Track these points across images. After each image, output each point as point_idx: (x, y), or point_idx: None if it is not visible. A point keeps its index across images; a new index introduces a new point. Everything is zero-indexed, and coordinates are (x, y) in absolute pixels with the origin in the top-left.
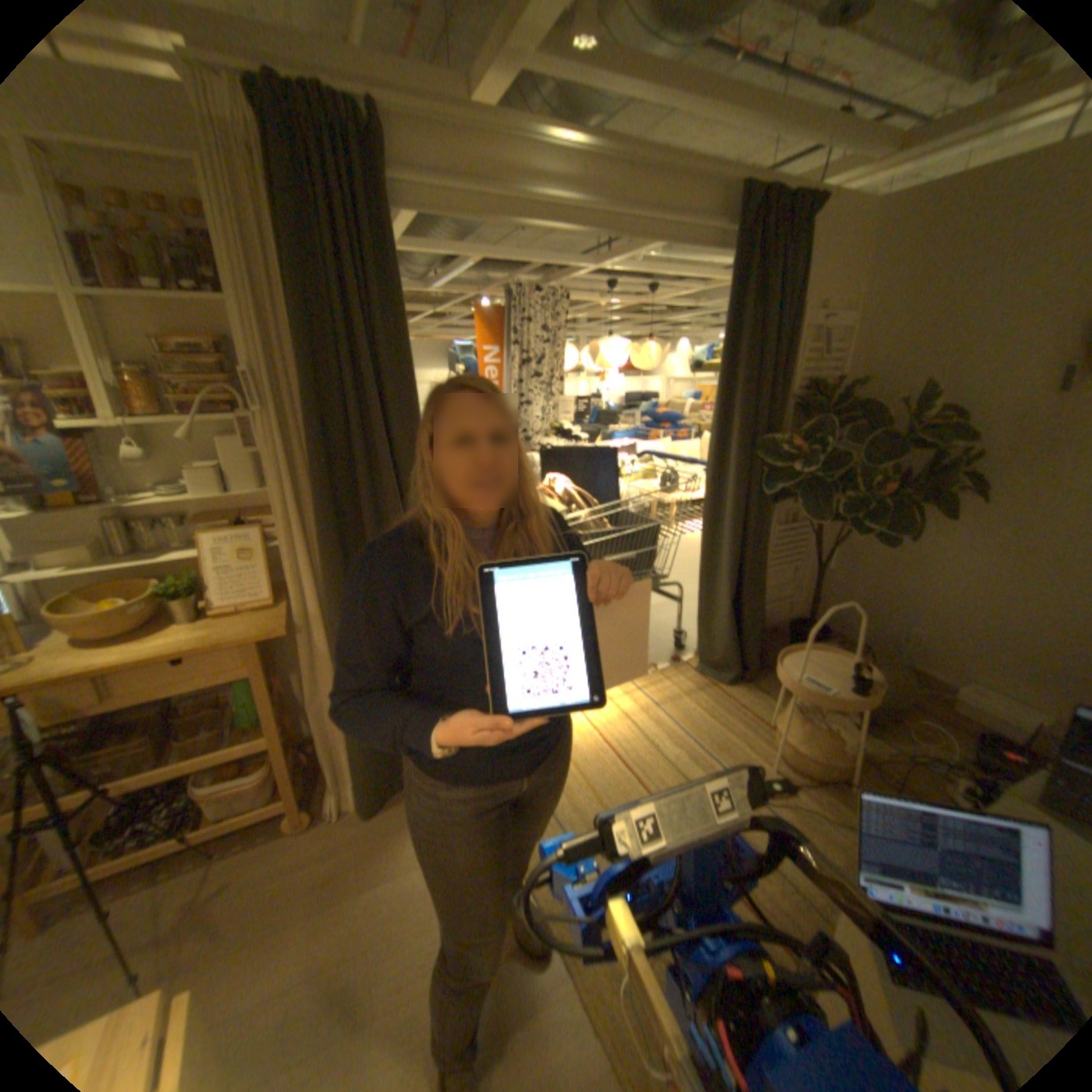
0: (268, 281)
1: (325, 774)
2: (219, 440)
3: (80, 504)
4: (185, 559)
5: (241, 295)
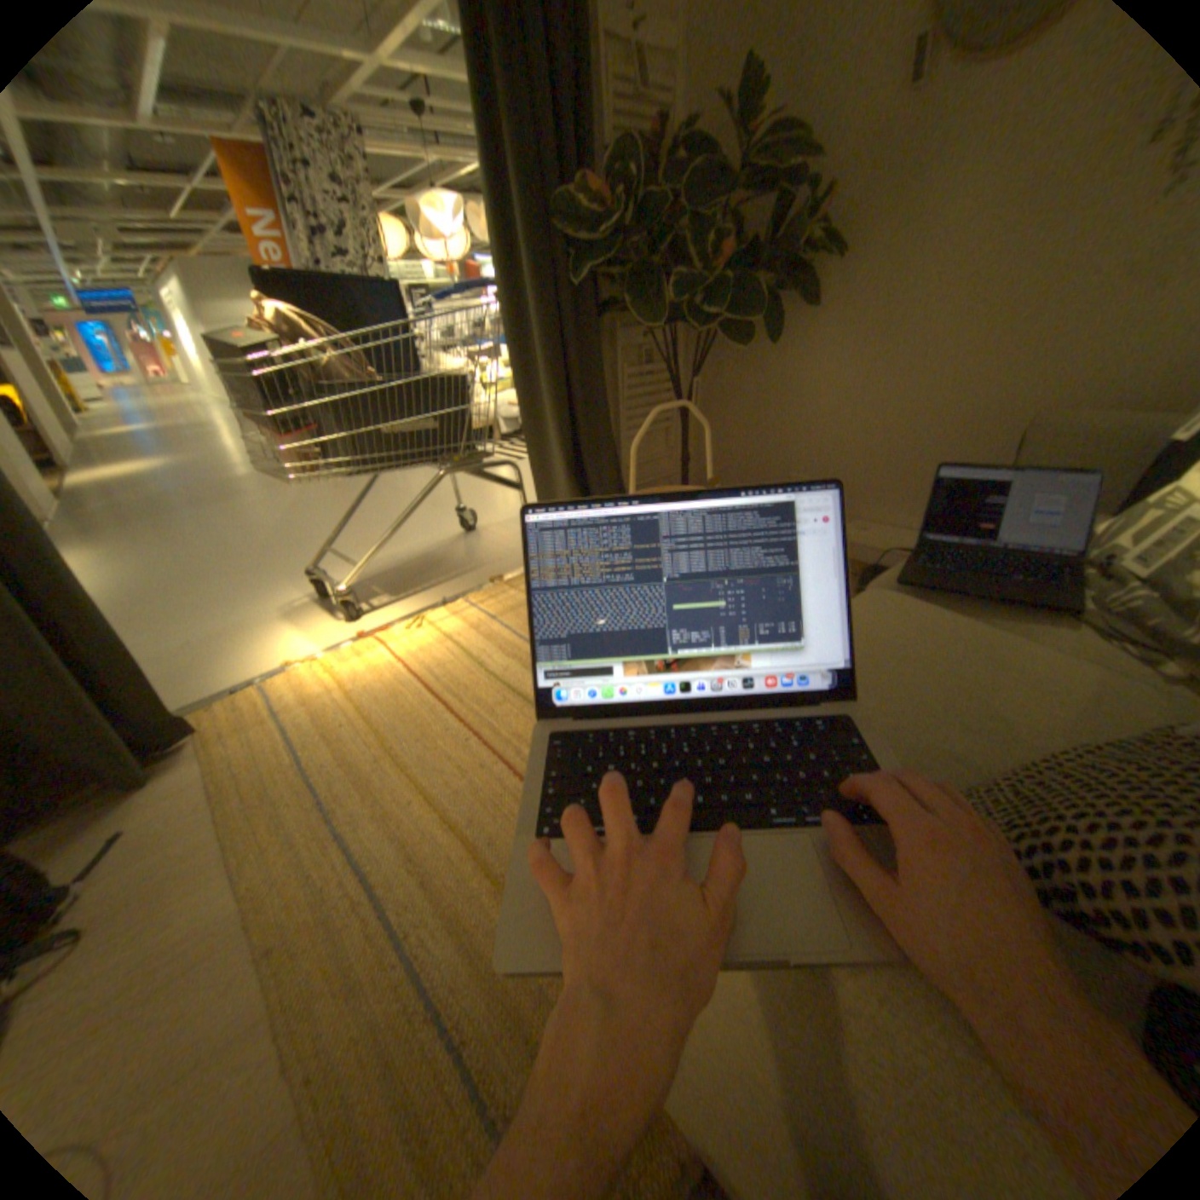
0: None
1: None
2: None
3: None
4: None
5: None
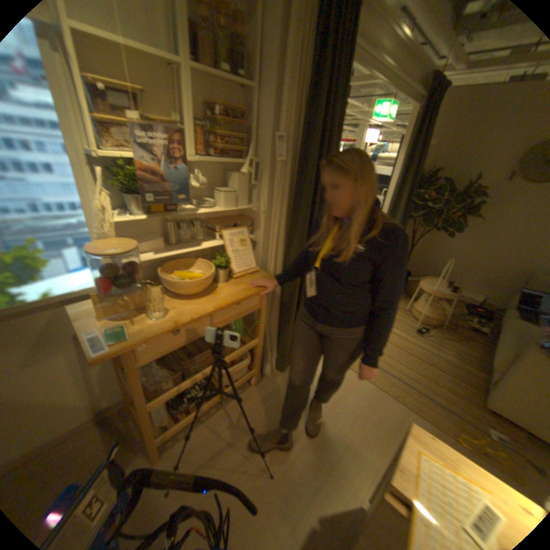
0: (296, 81)
1: (269, 353)
2: (237, 174)
3: (165, 210)
4: (213, 245)
5: (291, 88)
